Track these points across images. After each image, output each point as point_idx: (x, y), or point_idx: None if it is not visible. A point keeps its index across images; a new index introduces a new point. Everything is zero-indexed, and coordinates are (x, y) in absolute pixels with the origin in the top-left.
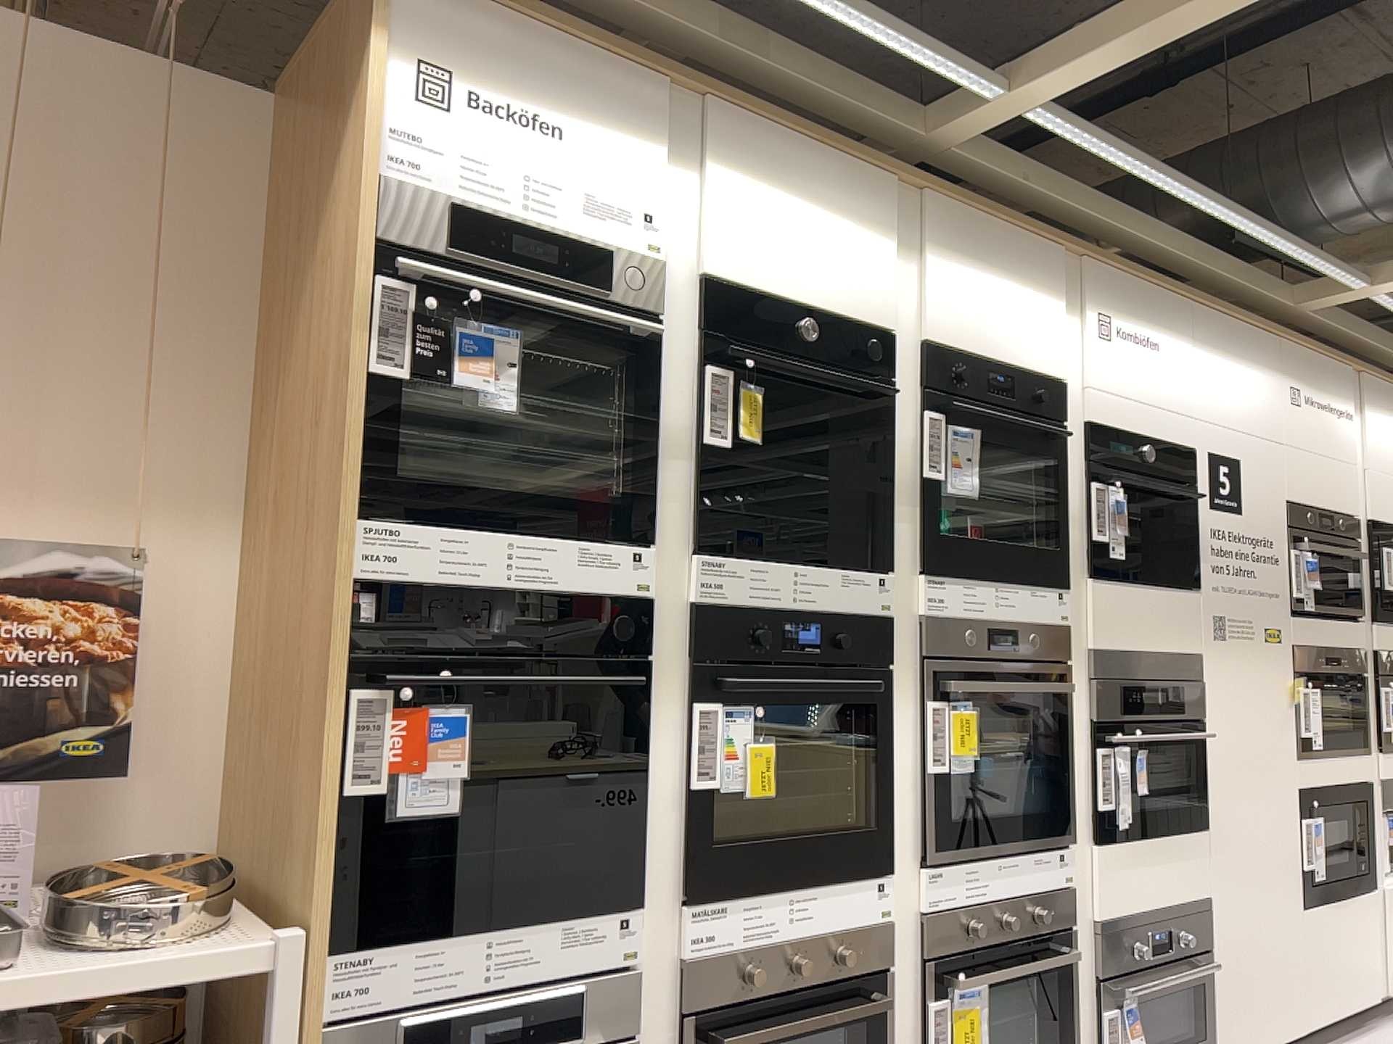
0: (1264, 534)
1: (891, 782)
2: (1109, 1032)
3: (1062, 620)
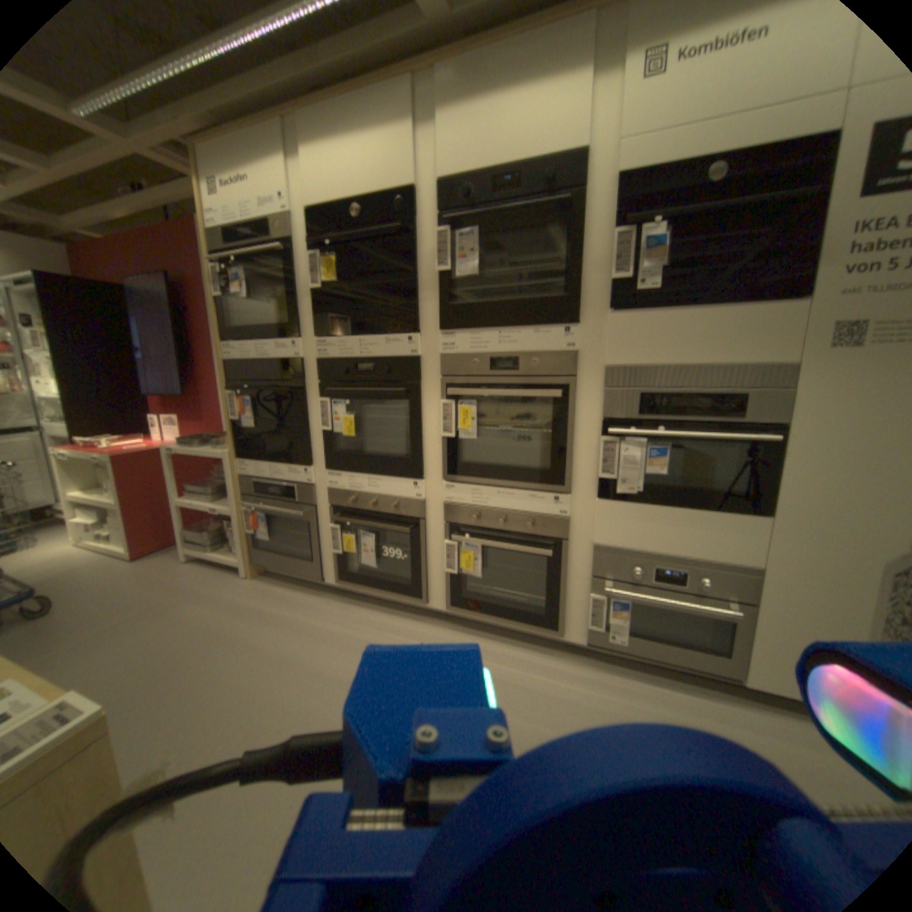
0: None
1: (418, 438)
2: (594, 607)
3: (567, 346)
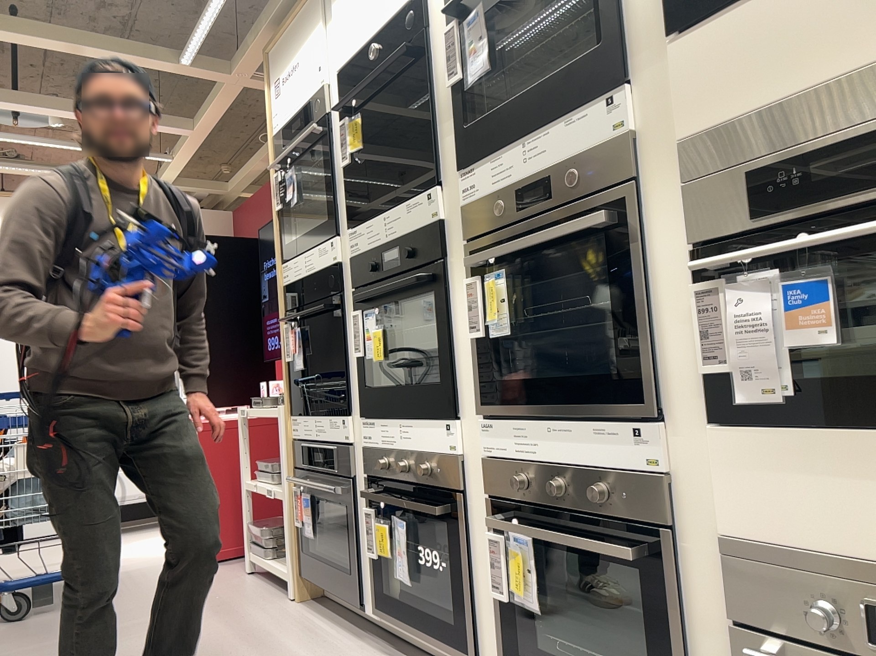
0: None
1: (447, 349)
2: None
3: (613, 131)
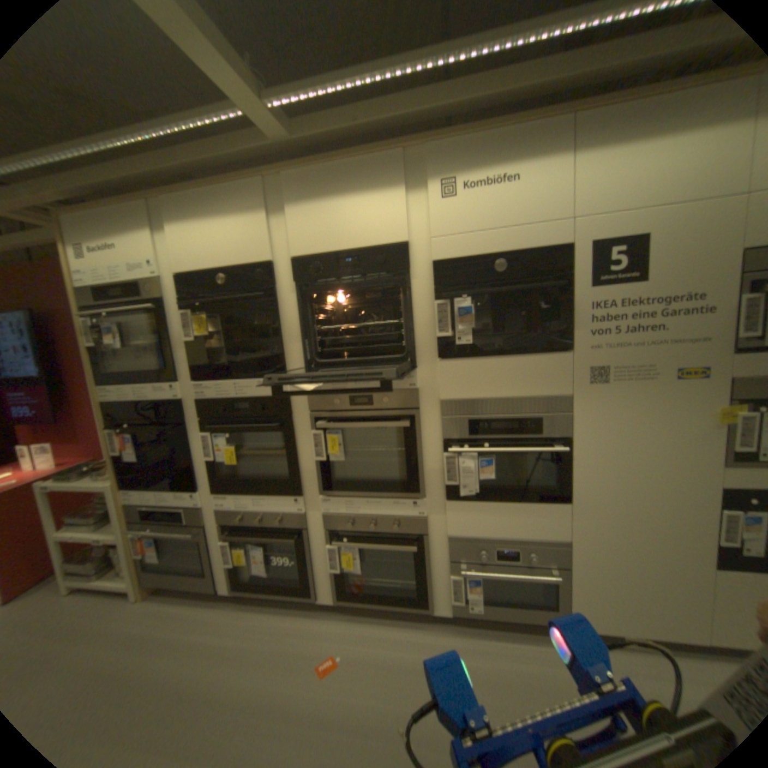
0: (692, 289)
1: (294, 464)
2: (454, 589)
3: (409, 387)
